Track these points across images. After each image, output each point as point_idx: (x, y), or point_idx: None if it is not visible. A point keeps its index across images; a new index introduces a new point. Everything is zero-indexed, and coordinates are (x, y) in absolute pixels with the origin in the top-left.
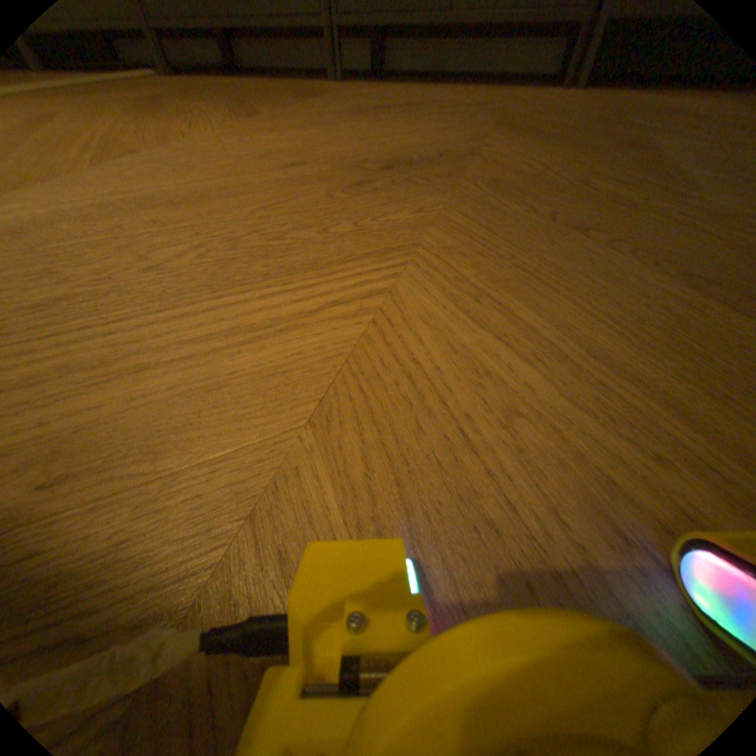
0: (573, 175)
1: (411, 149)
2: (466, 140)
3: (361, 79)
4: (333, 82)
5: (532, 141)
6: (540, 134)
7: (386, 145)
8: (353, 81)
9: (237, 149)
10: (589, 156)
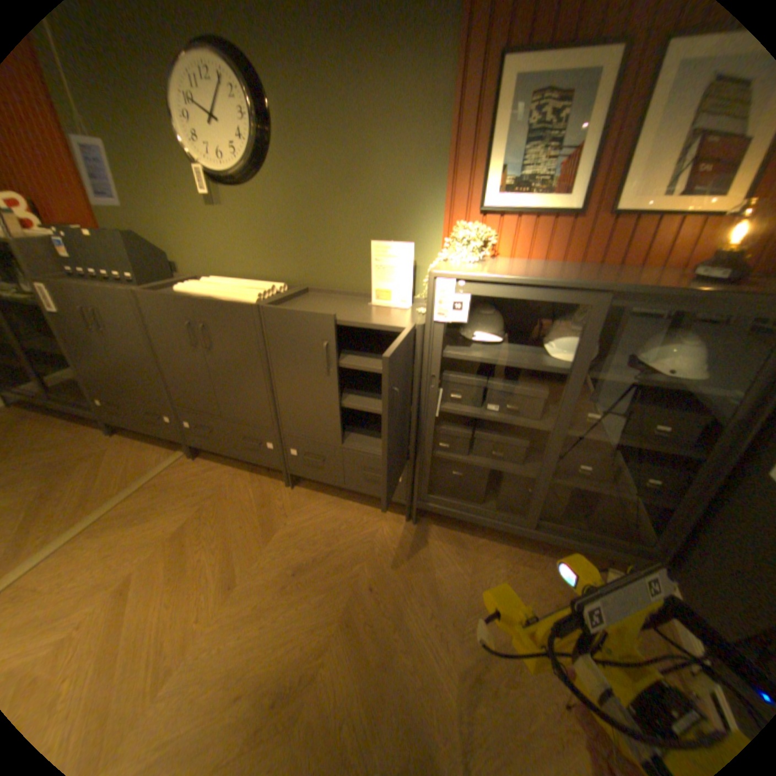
0: (337, 718)
1: (287, 672)
2: (314, 654)
3: (303, 487)
4: (286, 493)
5: (341, 658)
6: (349, 646)
7: (278, 664)
8: (297, 491)
9: (213, 670)
10: (354, 688)
